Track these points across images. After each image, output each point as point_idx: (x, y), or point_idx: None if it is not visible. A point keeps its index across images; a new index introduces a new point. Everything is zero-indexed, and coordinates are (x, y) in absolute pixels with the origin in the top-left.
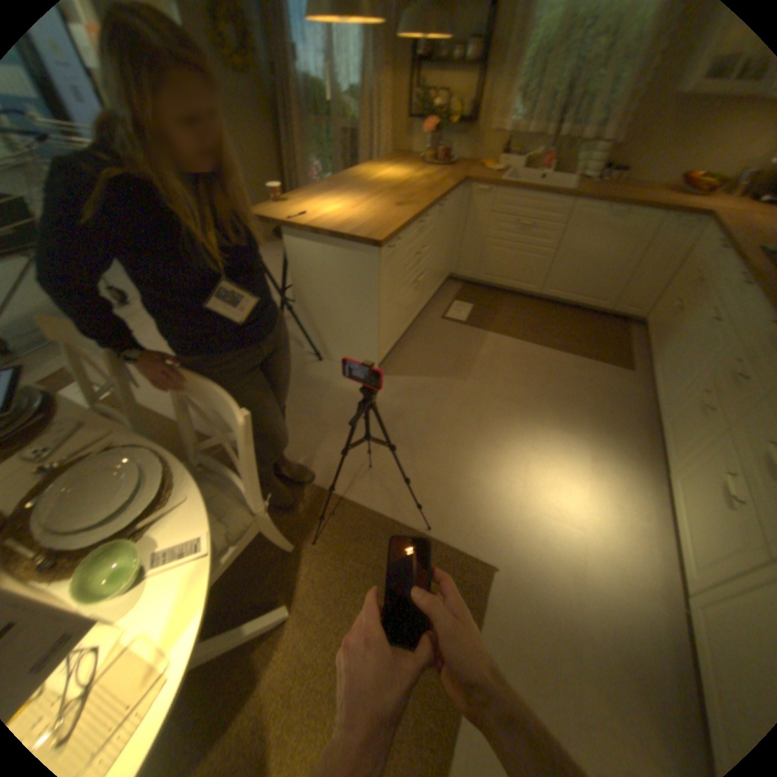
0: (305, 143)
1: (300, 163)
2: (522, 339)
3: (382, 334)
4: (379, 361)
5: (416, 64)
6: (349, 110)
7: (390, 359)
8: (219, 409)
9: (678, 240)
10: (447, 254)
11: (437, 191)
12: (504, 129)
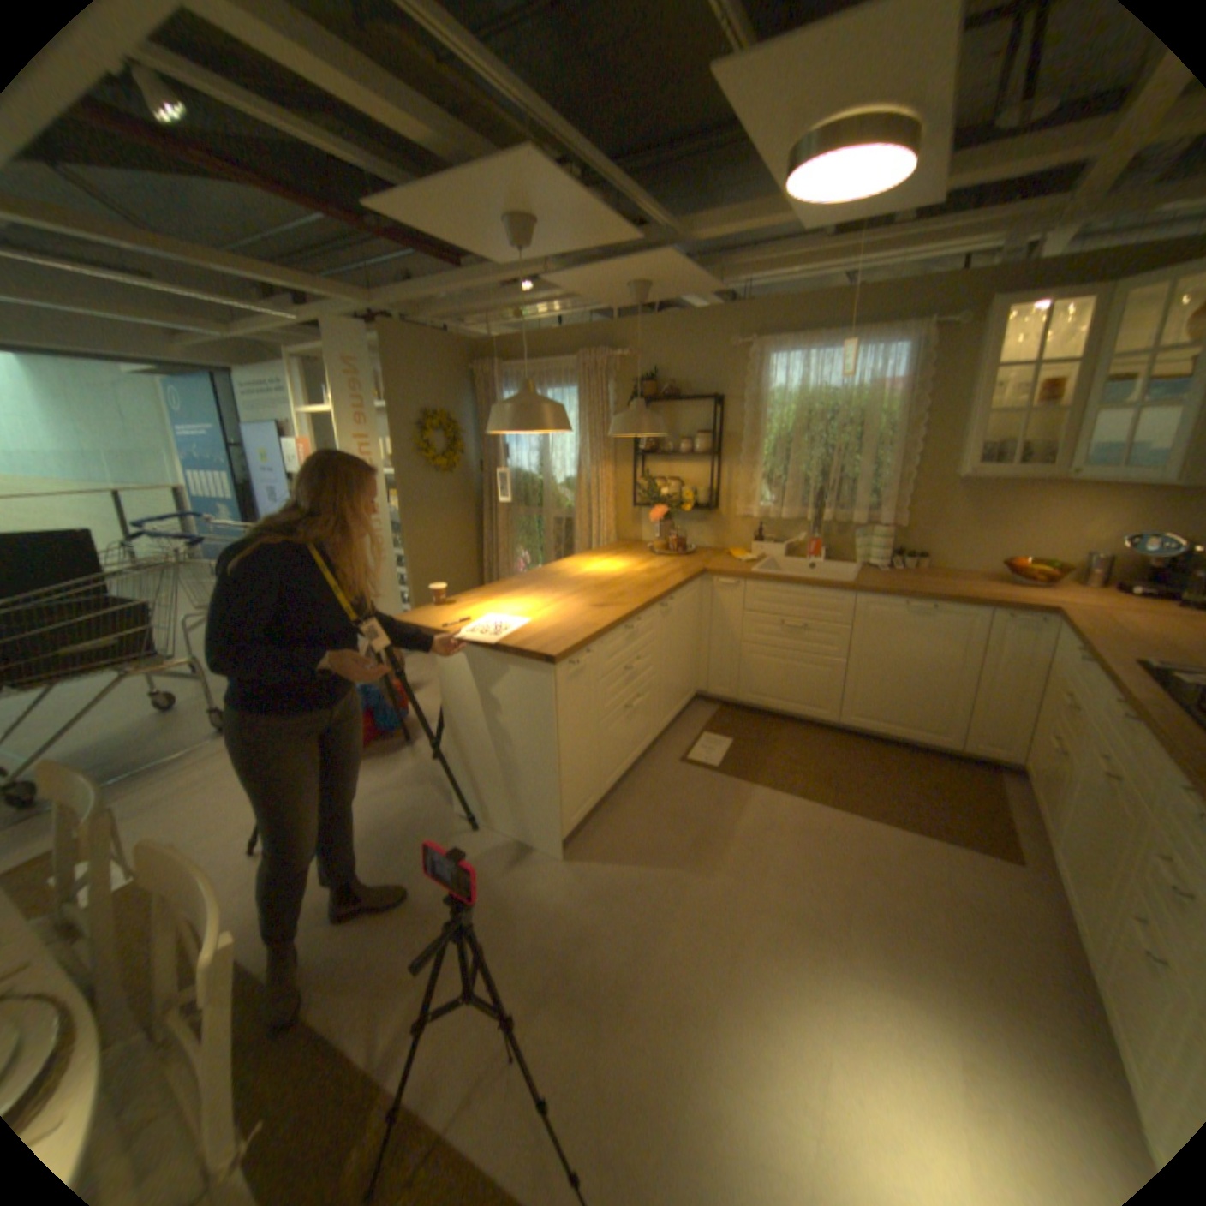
0: (510, 534)
1: (502, 555)
2: (813, 800)
3: (566, 789)
4: (562, 835)
5: (638, 457)
6: (563, 501)
7: (587, 831)
8: (207, 929)
9: (1025, 646)
10: (686, 665)
11: (656, 587)
12: (750, 515)
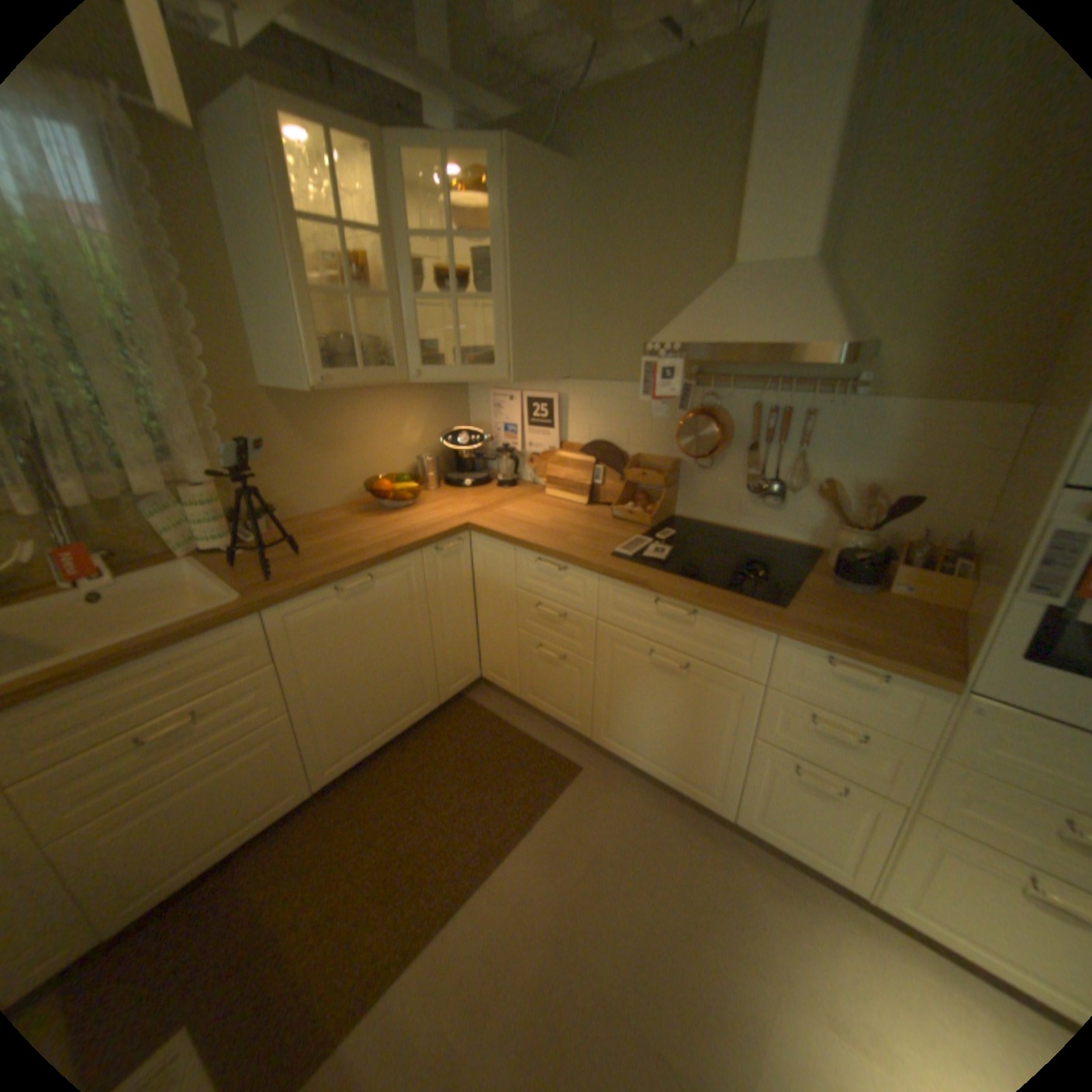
0: None
1: None
2: (421, 944)
3: None
4: None
5: None
6: None
7: None
8: None
9: (454, 573)
10: None
11: None
12: None
